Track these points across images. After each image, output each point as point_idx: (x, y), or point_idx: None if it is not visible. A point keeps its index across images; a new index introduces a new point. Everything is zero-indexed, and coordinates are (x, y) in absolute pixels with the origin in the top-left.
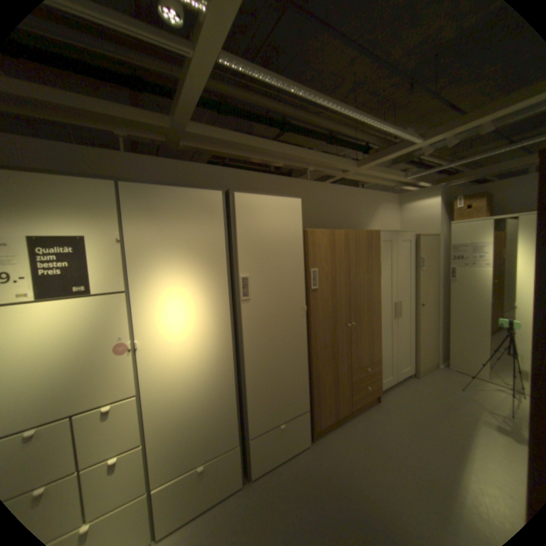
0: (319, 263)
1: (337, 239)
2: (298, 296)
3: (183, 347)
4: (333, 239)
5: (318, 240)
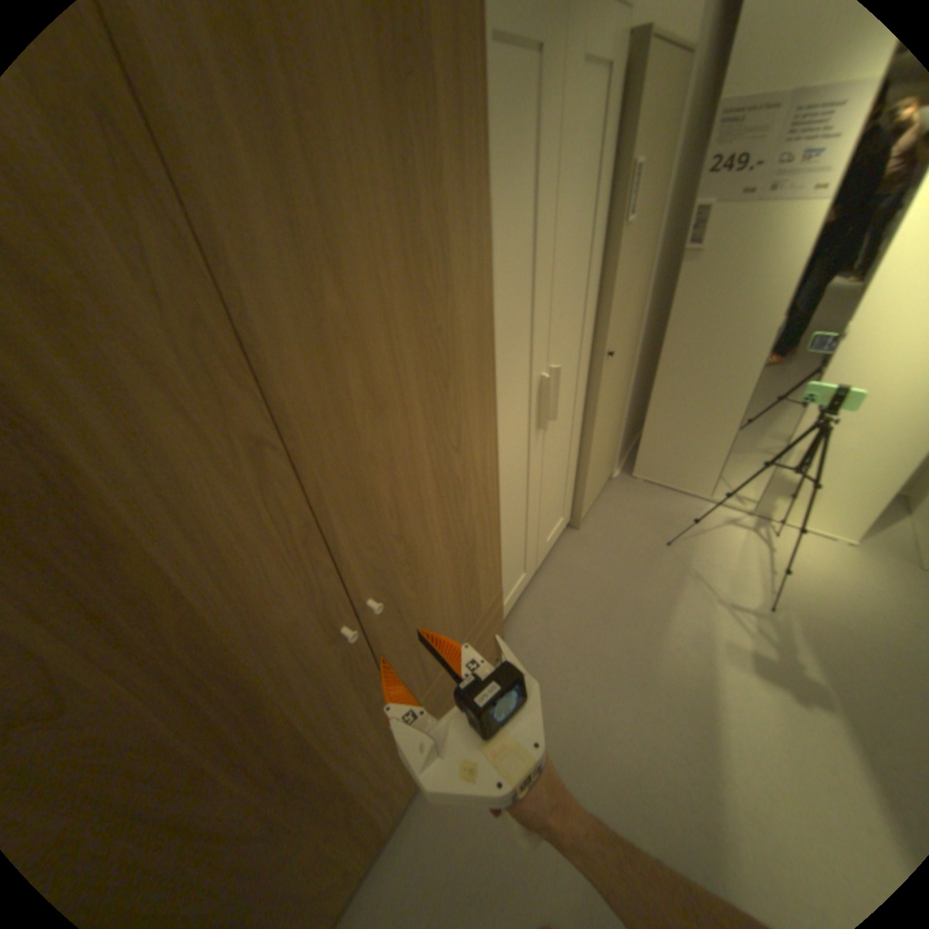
0: None
1: None
2: None
3: None
4: None
5: None
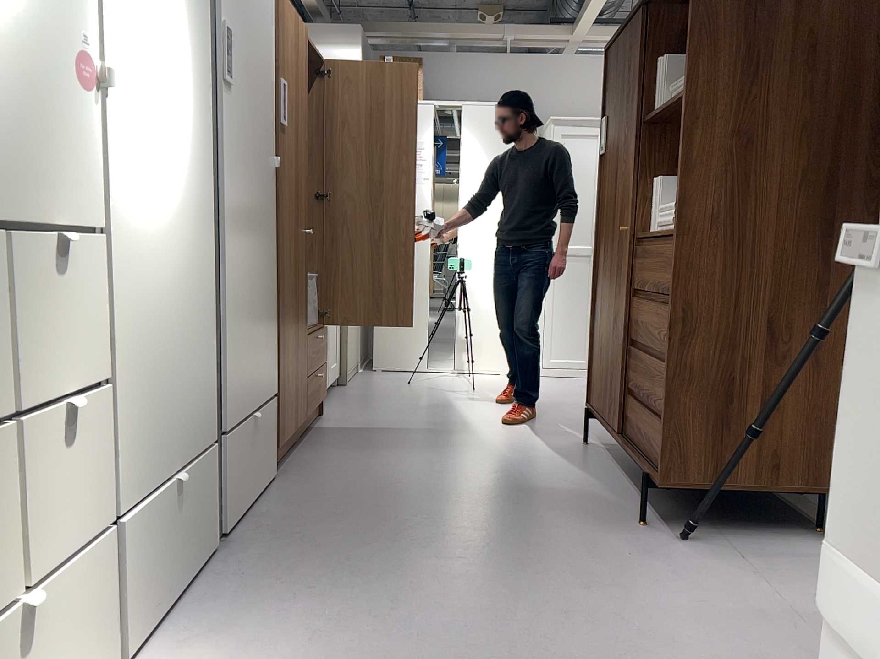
0: (286, 73)
1: (299, 38)
2: (269, 126)
3: (158, 140)
4: (297, 35)
5: (286, 20)
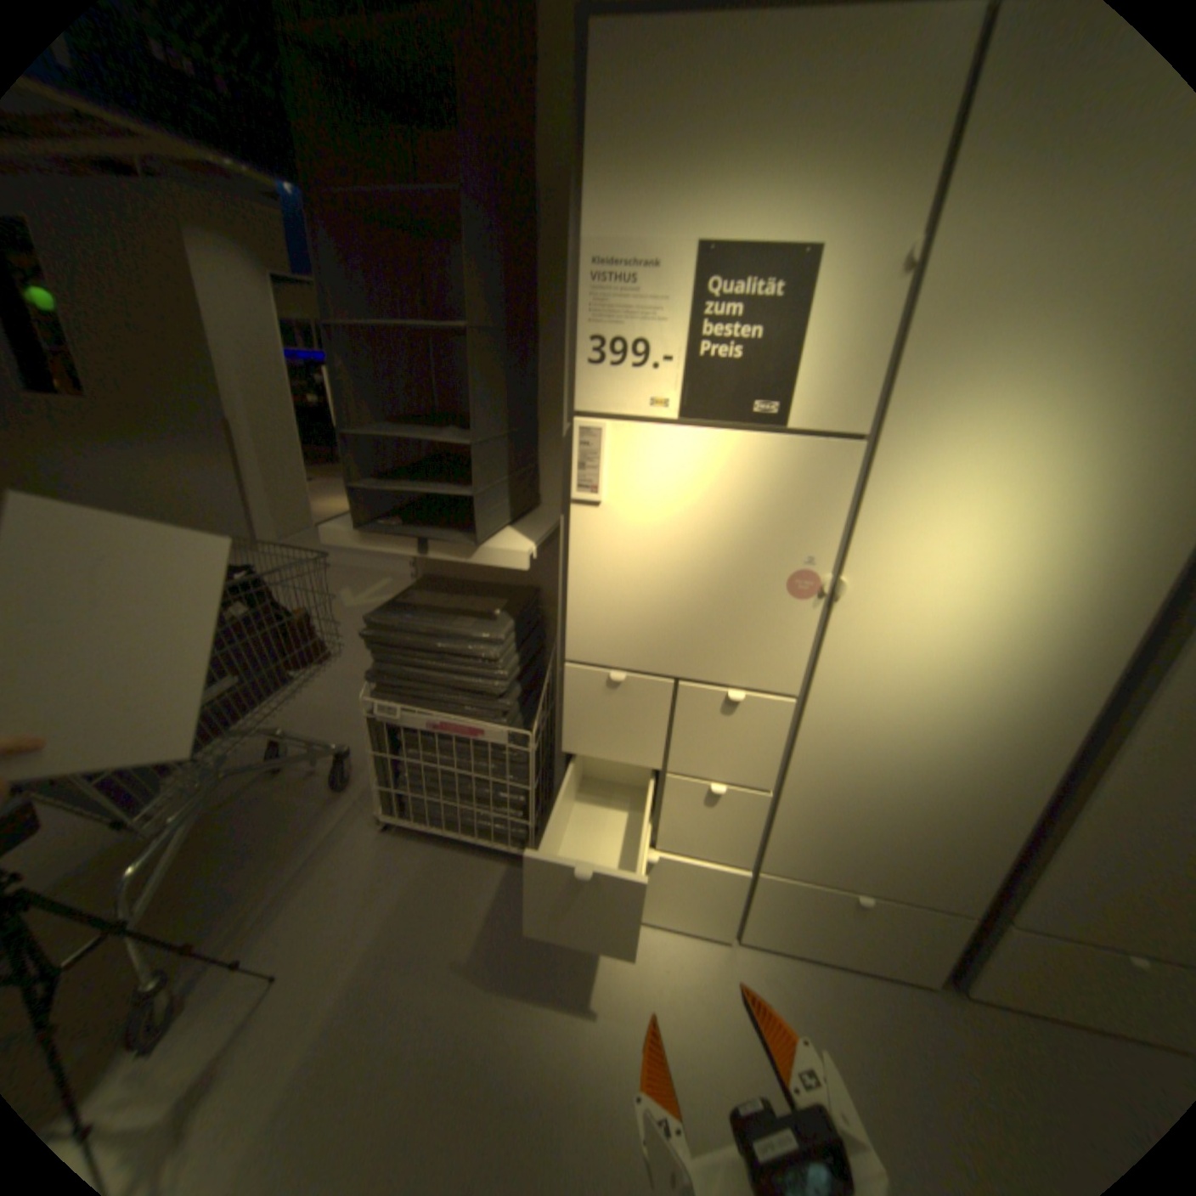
0: None
1: None
2: None
3: (956, 637)
4: None
5: None
